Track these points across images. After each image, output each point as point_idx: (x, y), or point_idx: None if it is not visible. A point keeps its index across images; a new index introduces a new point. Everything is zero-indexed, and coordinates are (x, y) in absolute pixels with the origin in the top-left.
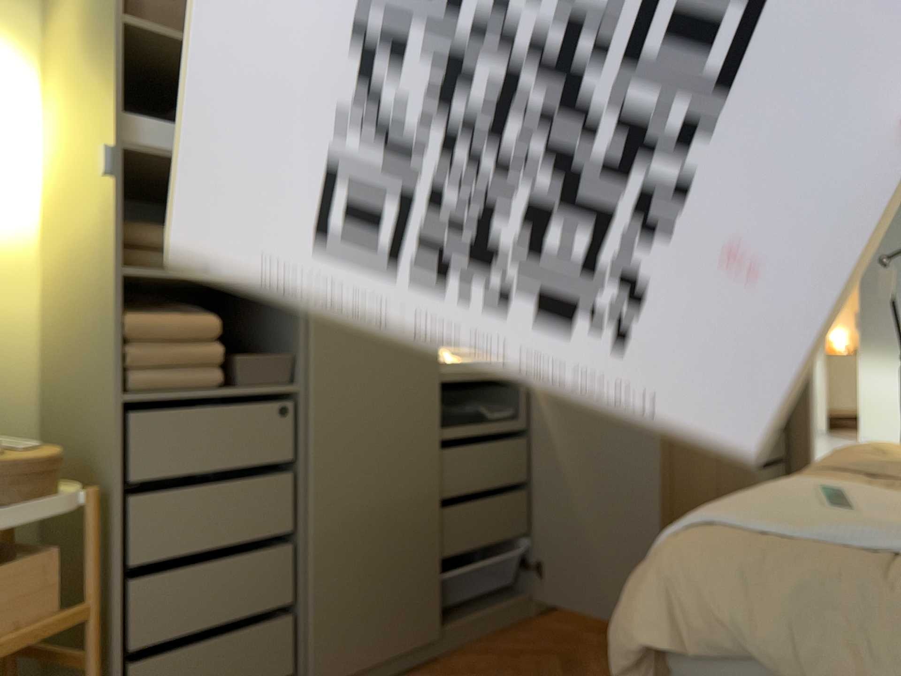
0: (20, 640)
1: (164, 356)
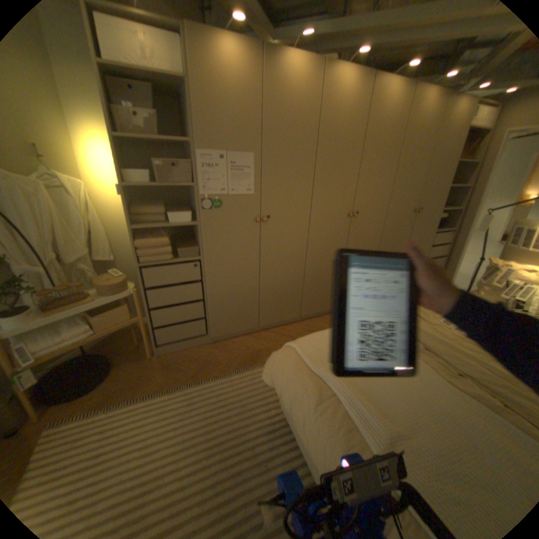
0: (119, 327)
1: (150, 253)
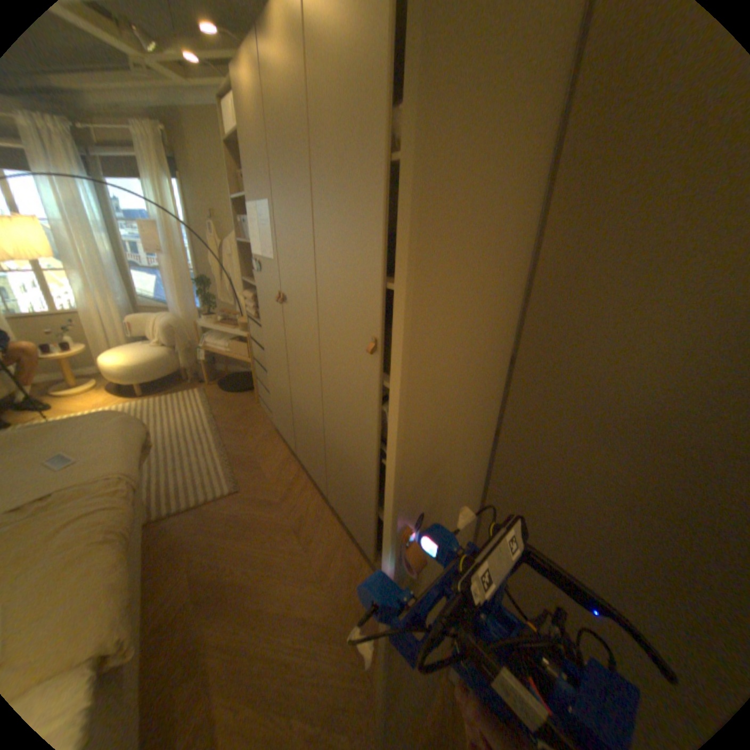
0: (238, 359)
1: (246, 306)
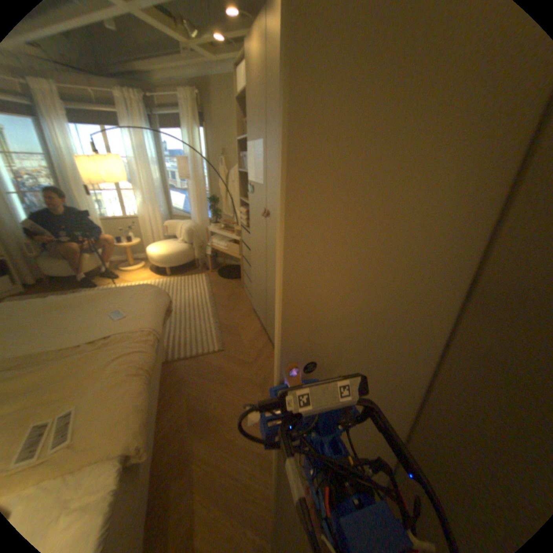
0: (232, 256)
1: (241, 218)
